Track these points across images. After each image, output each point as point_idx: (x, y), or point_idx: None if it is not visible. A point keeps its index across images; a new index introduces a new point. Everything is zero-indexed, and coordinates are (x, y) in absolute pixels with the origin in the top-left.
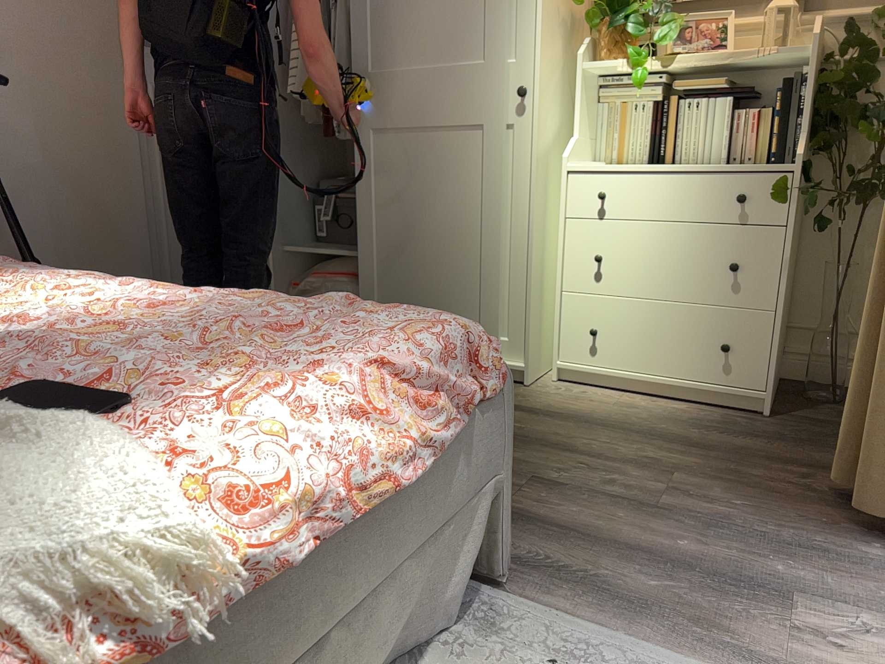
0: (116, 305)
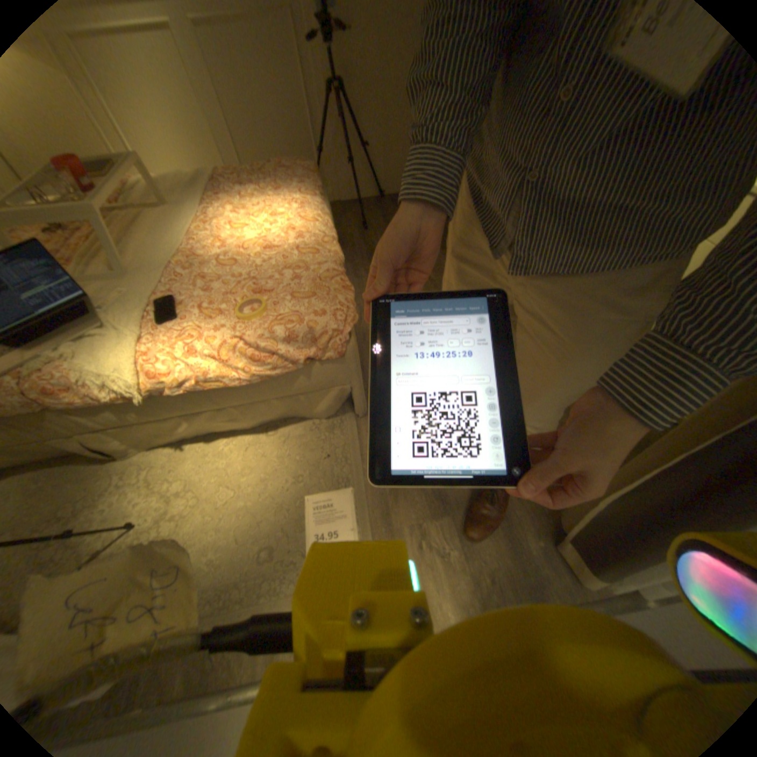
0: (265, 237)
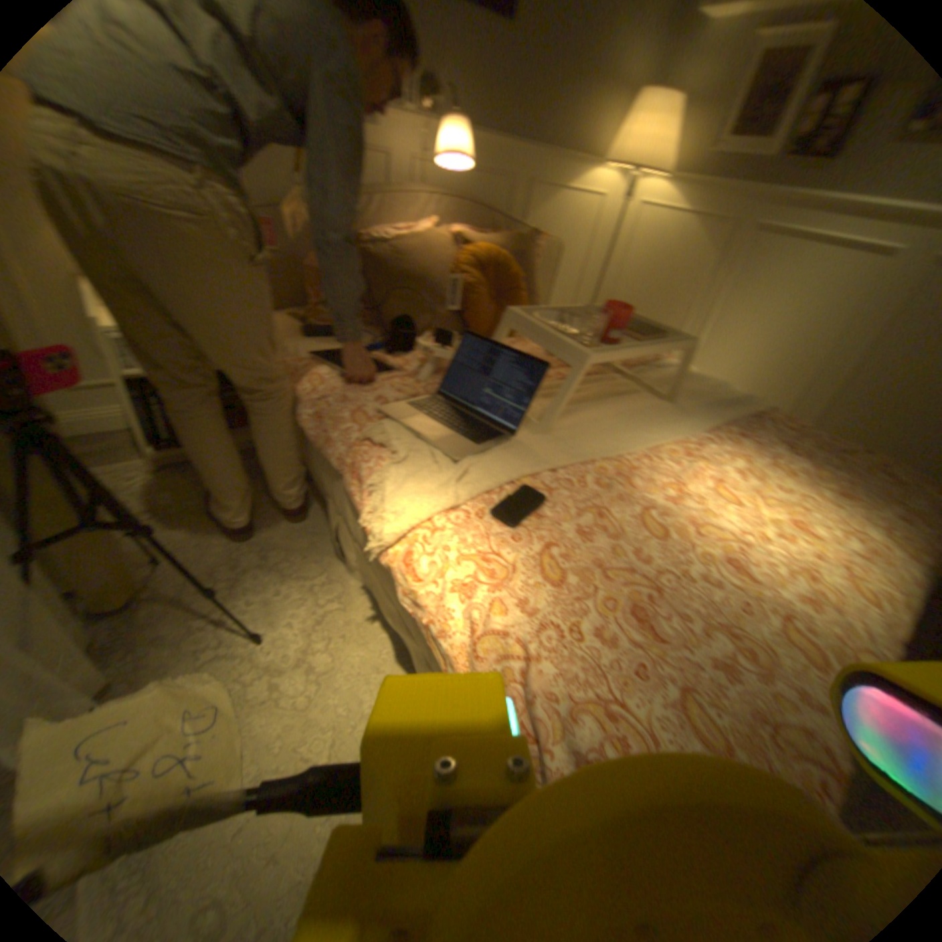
0: (745, 546)
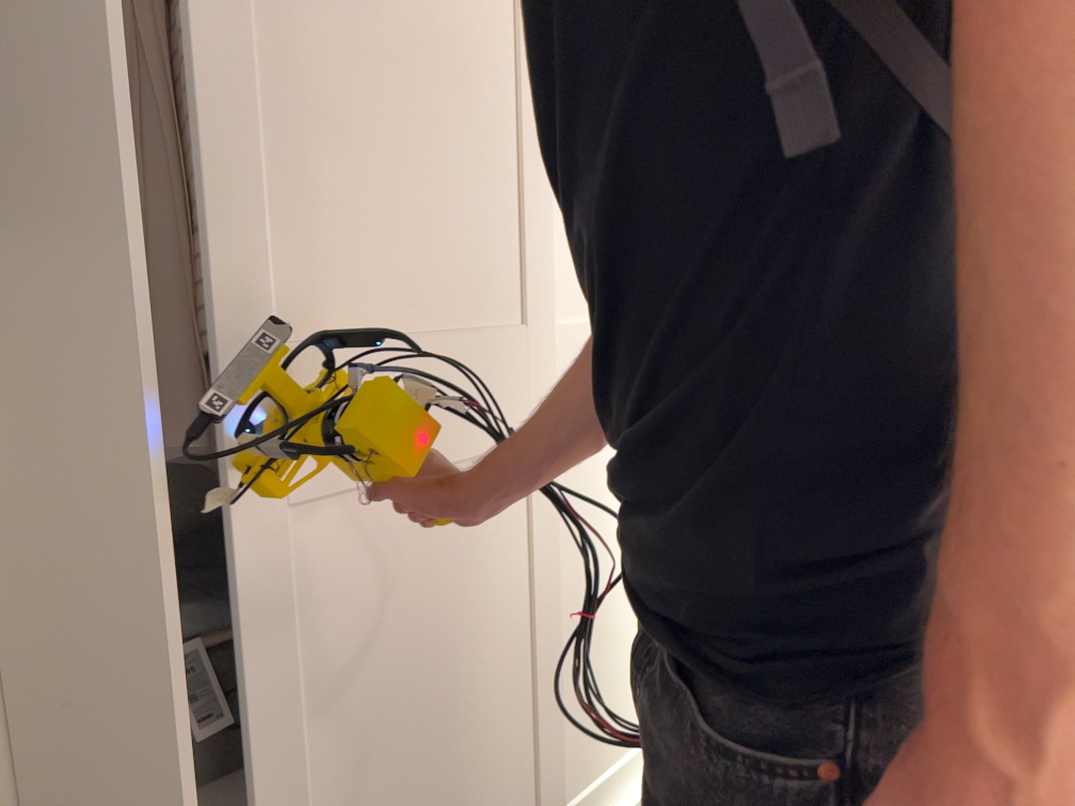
0: None
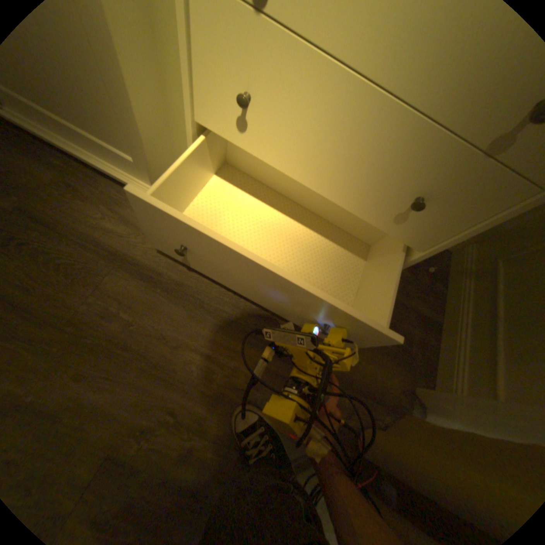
0: None
